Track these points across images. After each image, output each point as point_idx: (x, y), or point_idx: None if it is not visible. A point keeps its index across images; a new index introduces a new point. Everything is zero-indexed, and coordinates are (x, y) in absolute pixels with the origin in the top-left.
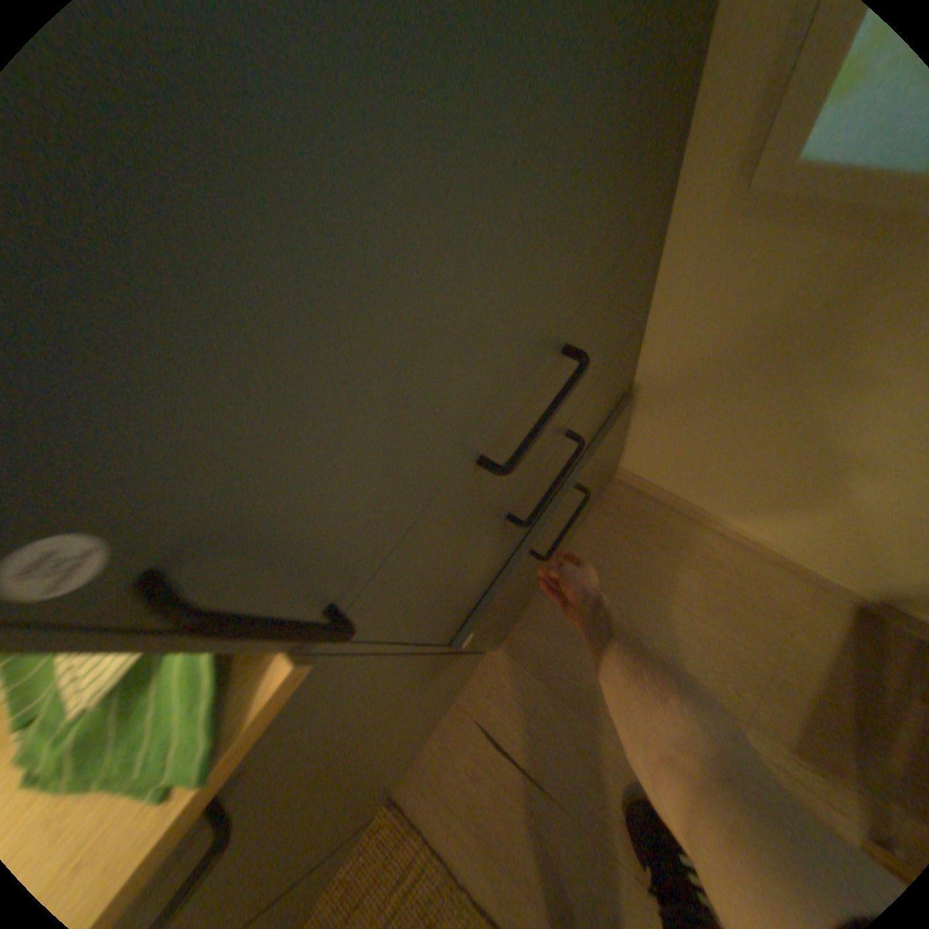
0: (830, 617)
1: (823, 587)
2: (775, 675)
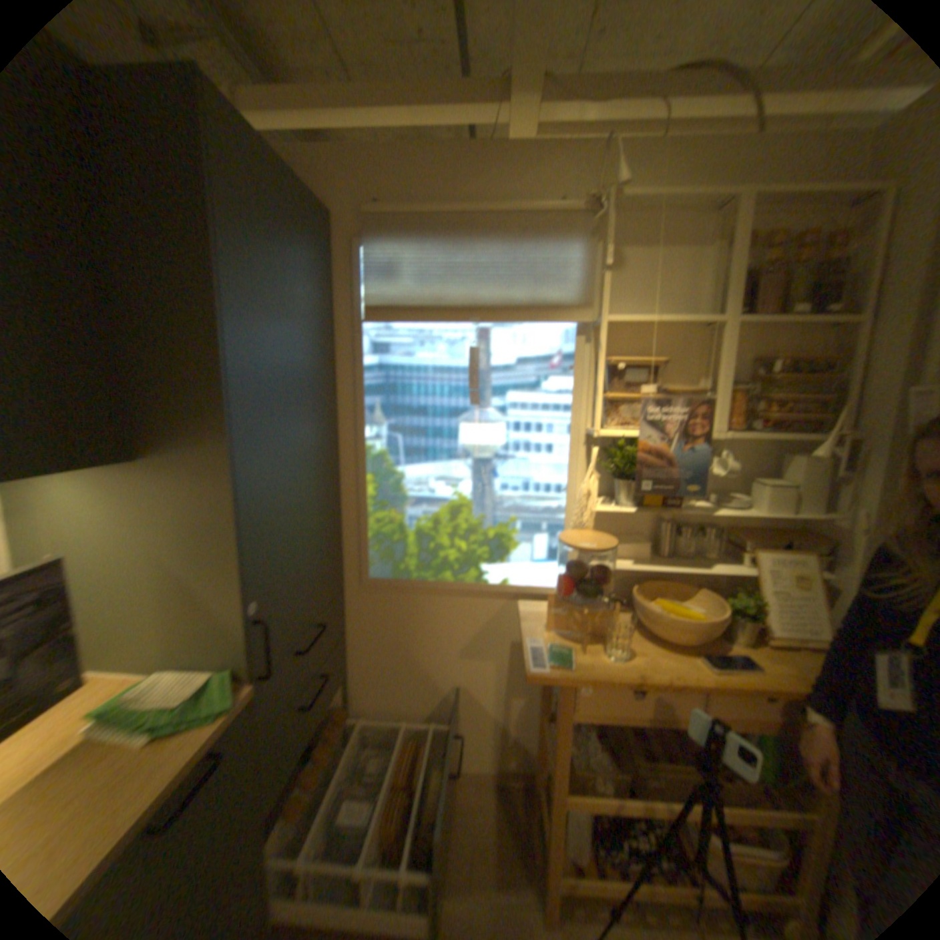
0: (485, 801)
1: (476, 785)
2: (472, 850)
